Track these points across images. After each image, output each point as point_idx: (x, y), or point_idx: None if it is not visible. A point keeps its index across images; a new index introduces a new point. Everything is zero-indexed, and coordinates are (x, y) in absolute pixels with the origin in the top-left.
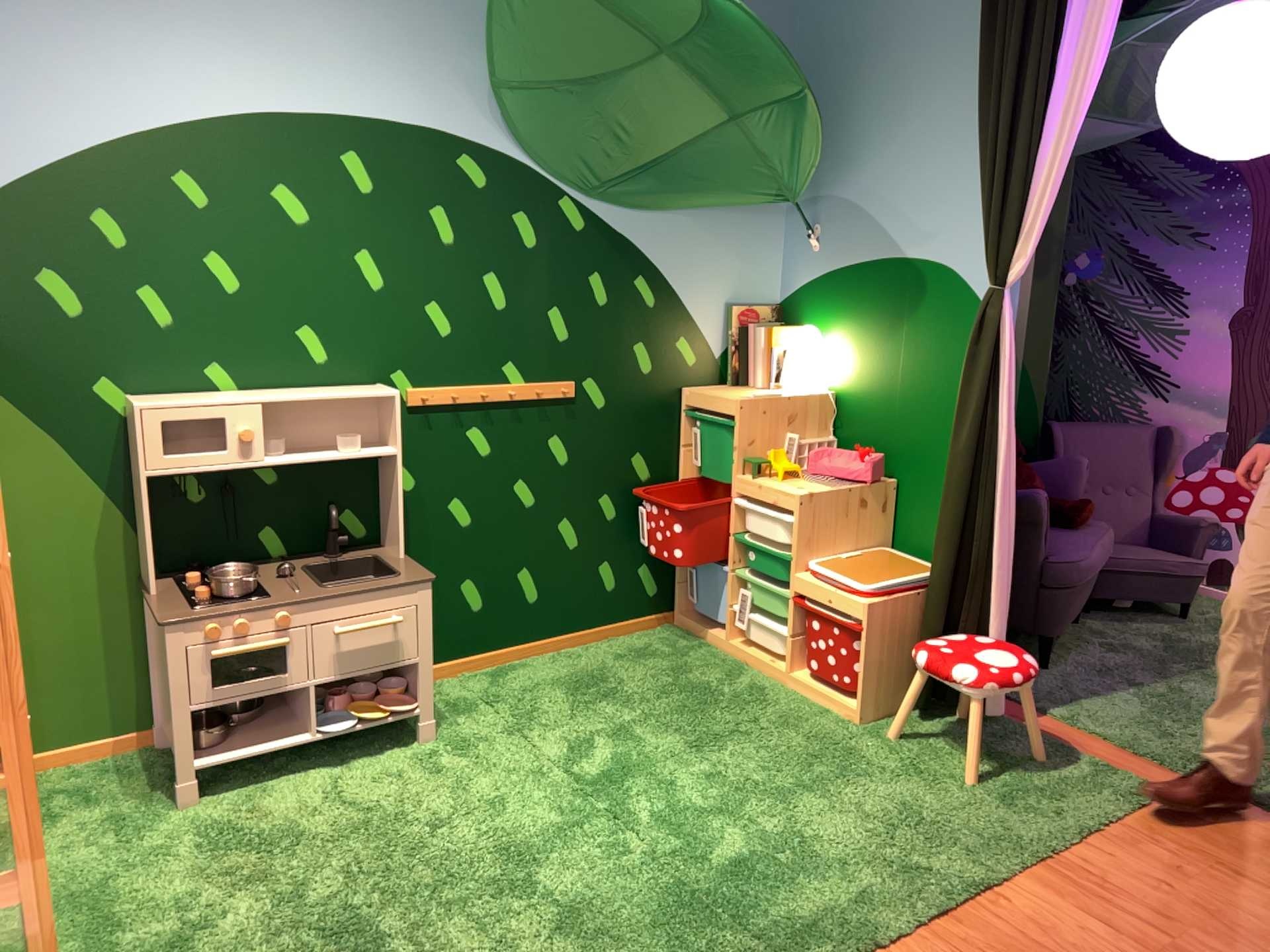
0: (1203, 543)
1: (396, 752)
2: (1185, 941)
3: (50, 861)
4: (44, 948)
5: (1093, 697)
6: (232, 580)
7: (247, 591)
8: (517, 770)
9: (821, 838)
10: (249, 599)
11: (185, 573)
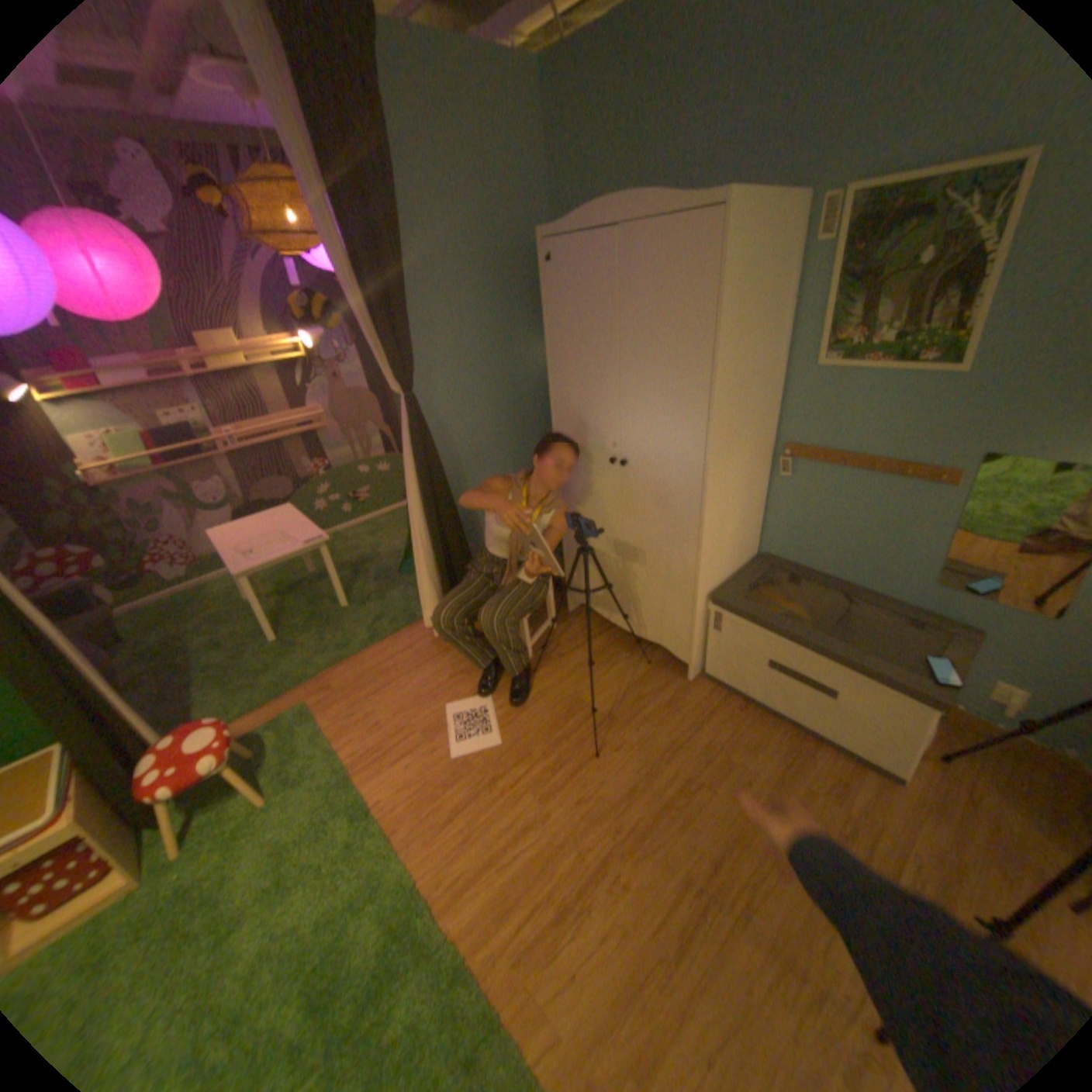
0: (95, 596)
1: None
2: (417, 727)
3: None
4: None
5: (191, 711)
6: None
7: None
8: None
9: (291, 927)
10: None
11: None
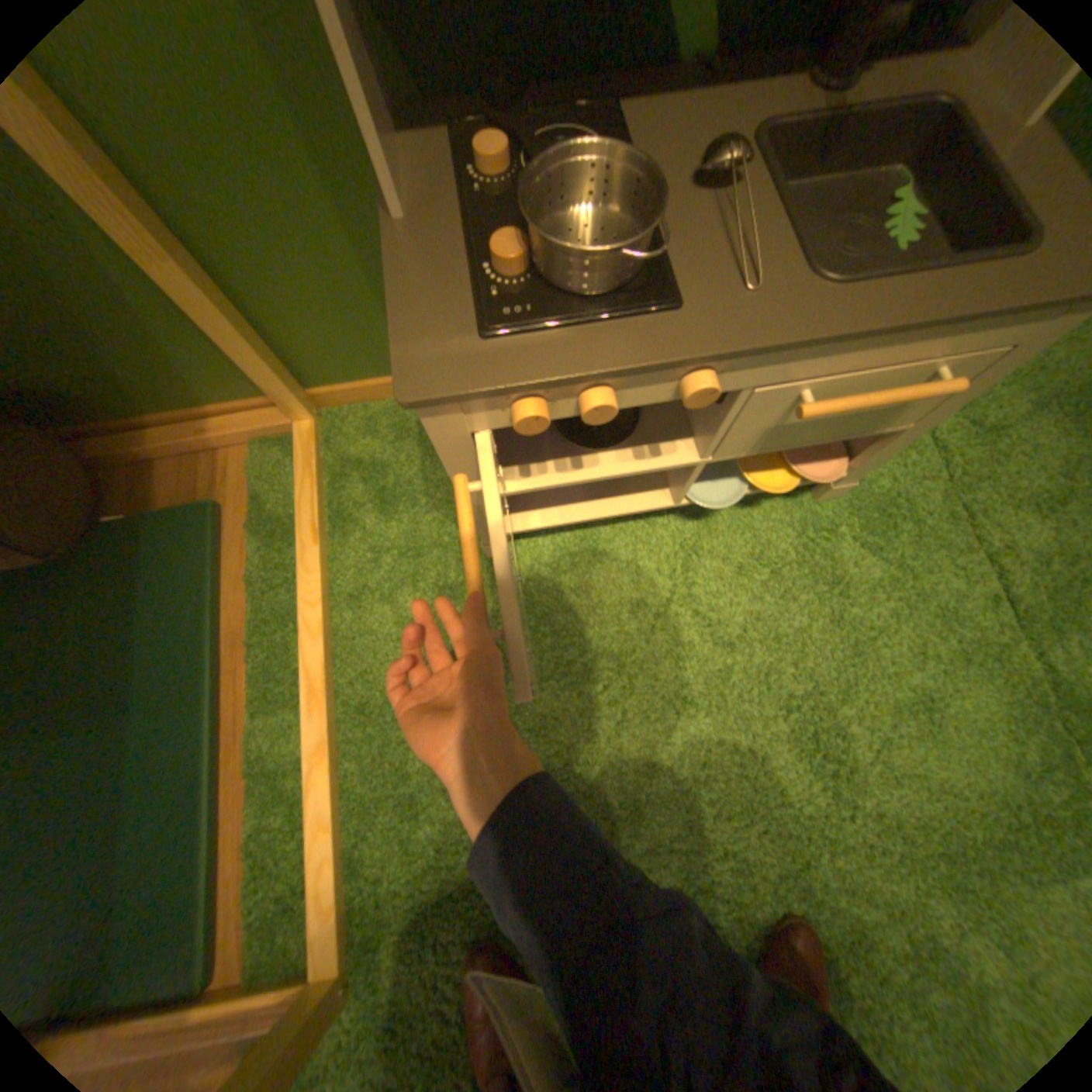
0: None
1: (777, 506)
2: None
3: (342, 621)
4: (324, 853)
5: None
6: (590, 255)
7: (624, 281)
8: (958, 619)
9: None
10: (628, 300)
11: (477, 114)
